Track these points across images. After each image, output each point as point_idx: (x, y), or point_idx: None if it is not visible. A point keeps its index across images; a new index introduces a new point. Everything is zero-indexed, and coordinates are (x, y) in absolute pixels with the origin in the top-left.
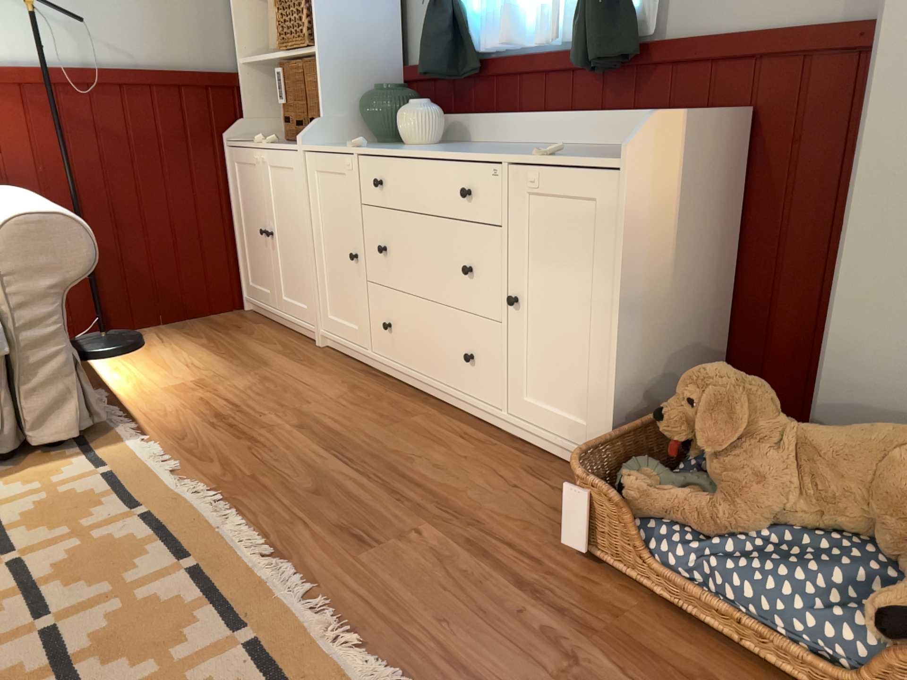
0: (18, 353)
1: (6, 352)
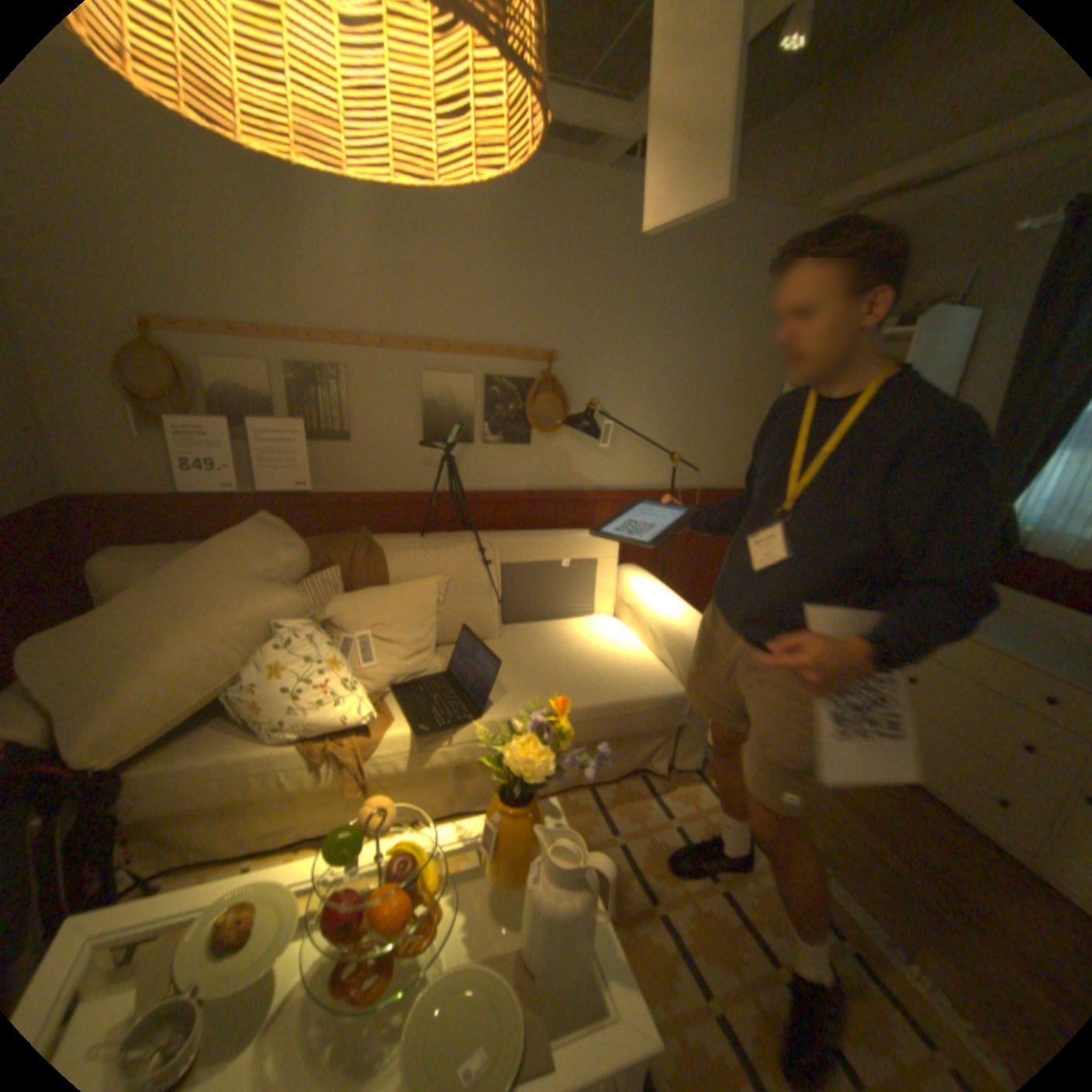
0: (688, 721)
1: (687, 723)
